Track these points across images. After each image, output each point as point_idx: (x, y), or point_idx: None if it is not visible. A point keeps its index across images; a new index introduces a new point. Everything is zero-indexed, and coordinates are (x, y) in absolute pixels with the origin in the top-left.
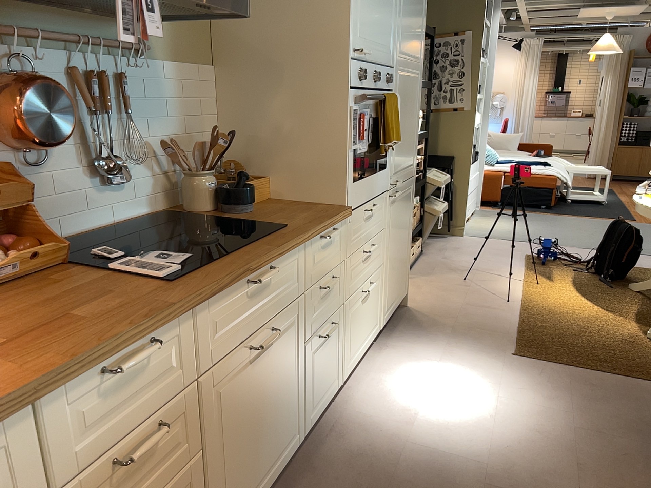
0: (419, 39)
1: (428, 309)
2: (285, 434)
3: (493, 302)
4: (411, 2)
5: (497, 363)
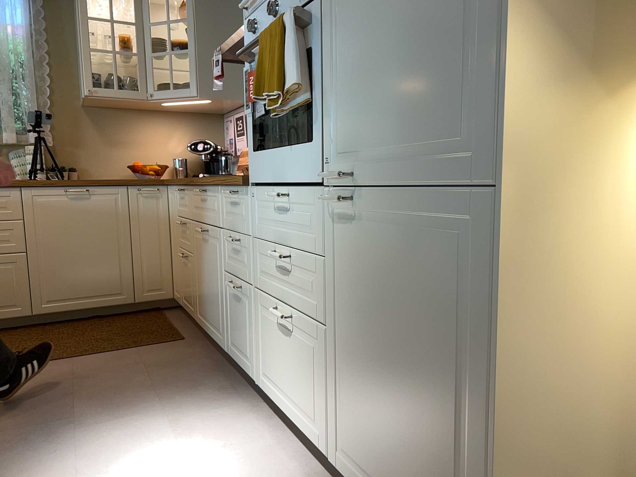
0: None
1: None
2: (216, 320)
3: None
4: None
5: None
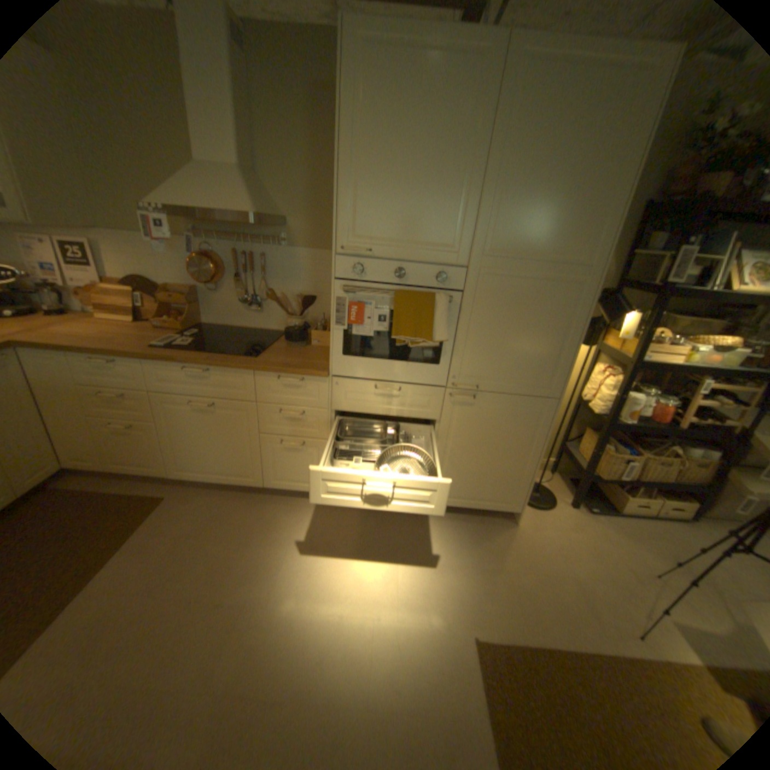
0: (580, 232)
1: (527, 544)
2: (236, 469)
3: (616, 618)
4: (540, 187)
5: (445, 622)
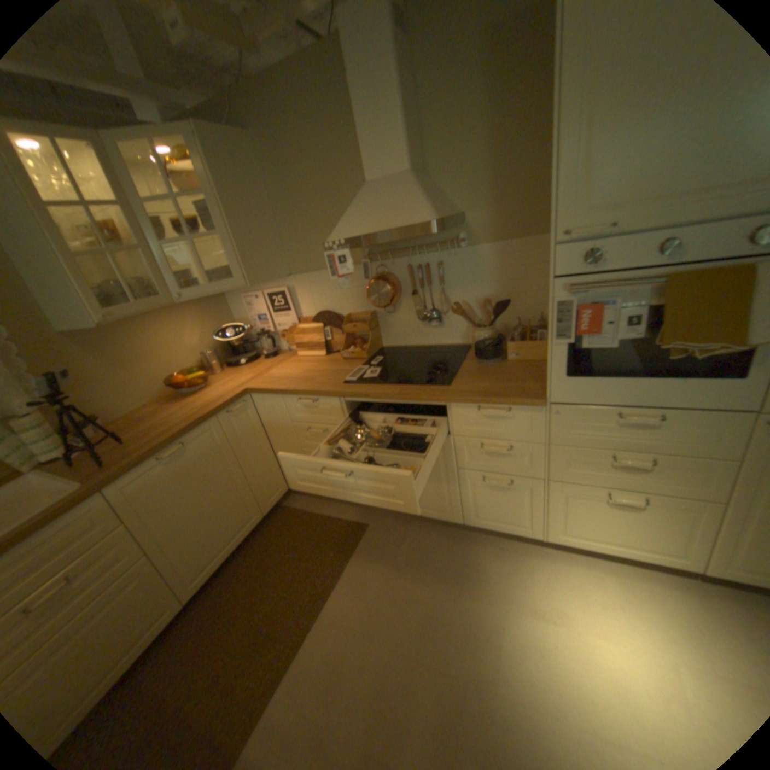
0: None
1: None
2: (434, 503)
3: None
4: None
5: None
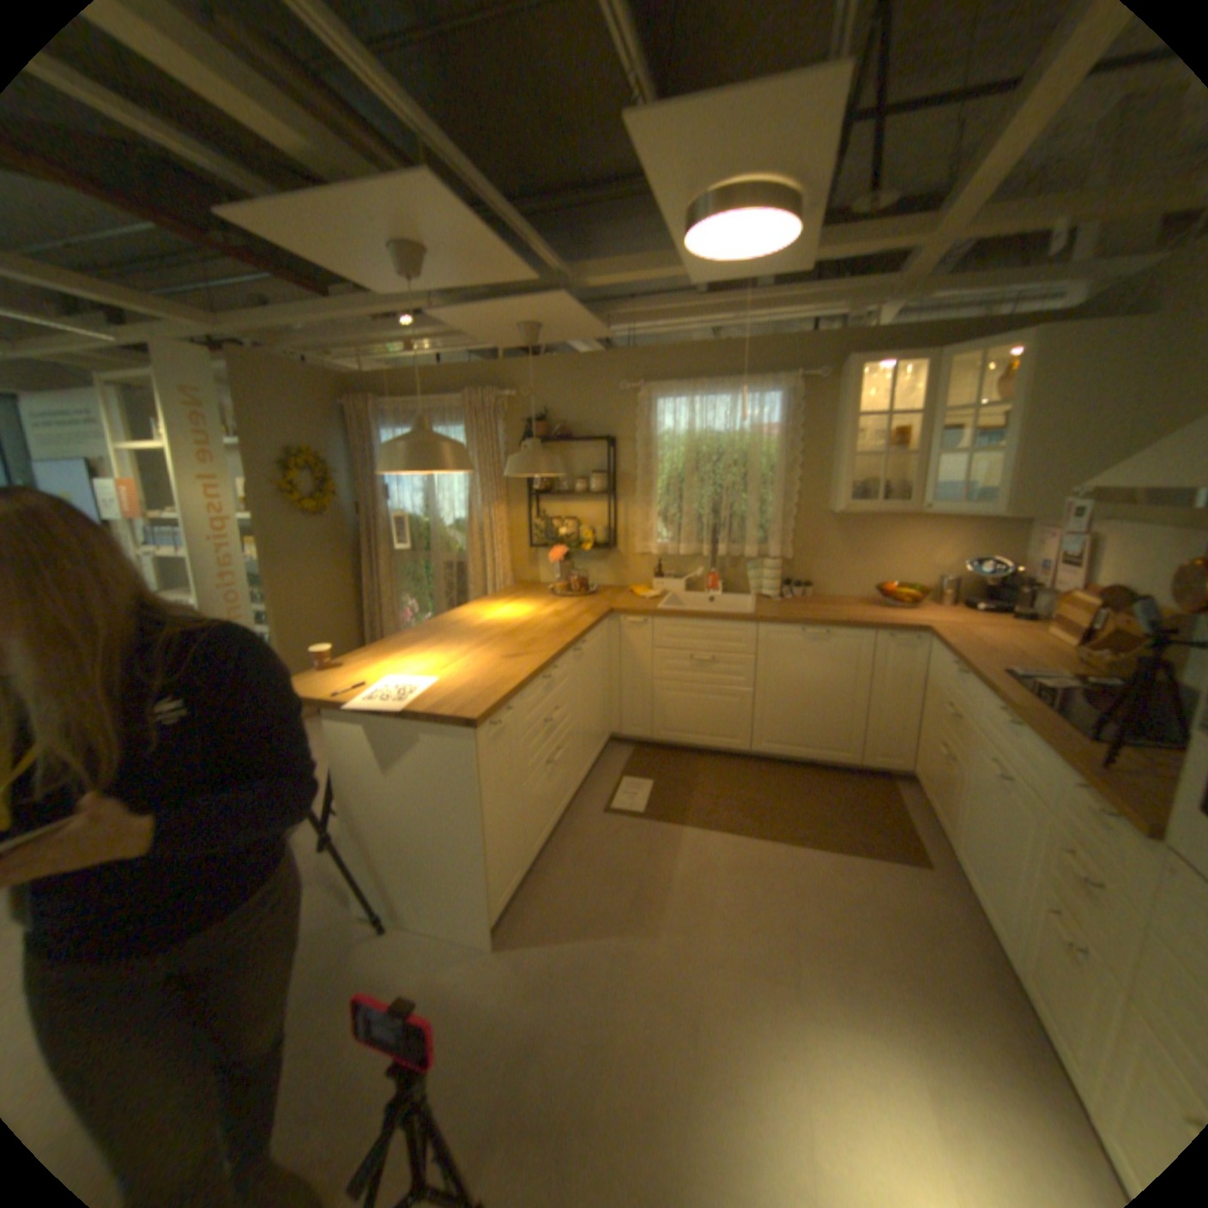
0: None
1: None
2: (1003, 909)
3: None
4: None
5: None
